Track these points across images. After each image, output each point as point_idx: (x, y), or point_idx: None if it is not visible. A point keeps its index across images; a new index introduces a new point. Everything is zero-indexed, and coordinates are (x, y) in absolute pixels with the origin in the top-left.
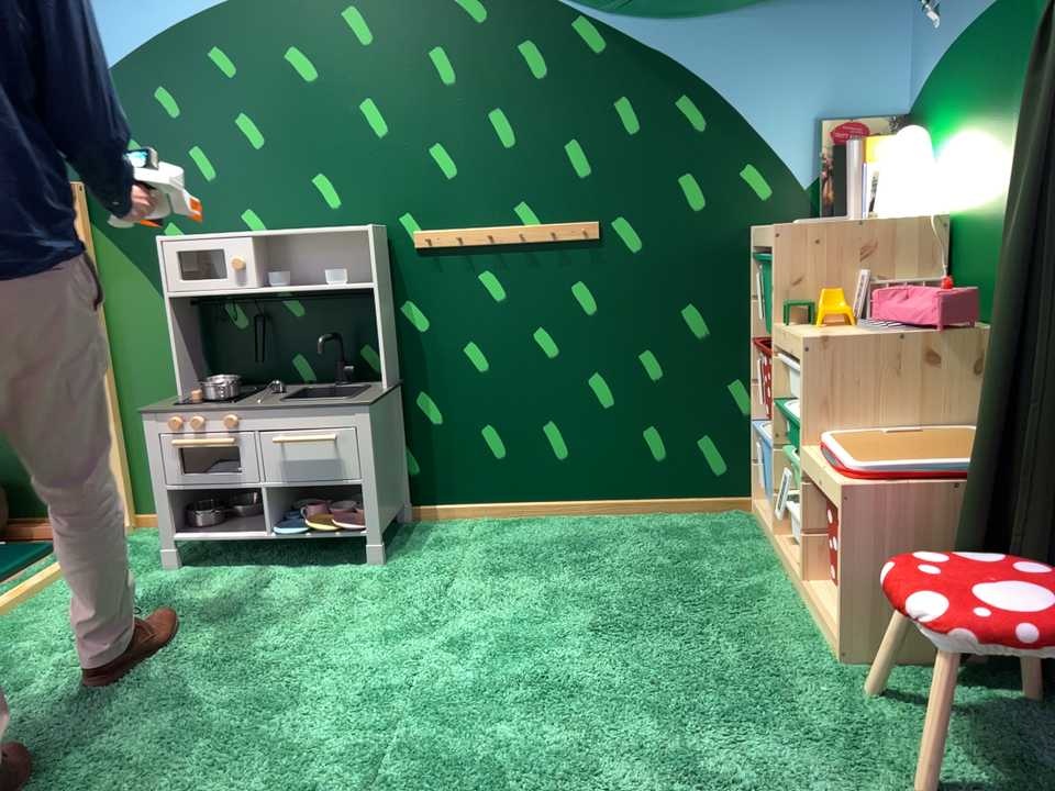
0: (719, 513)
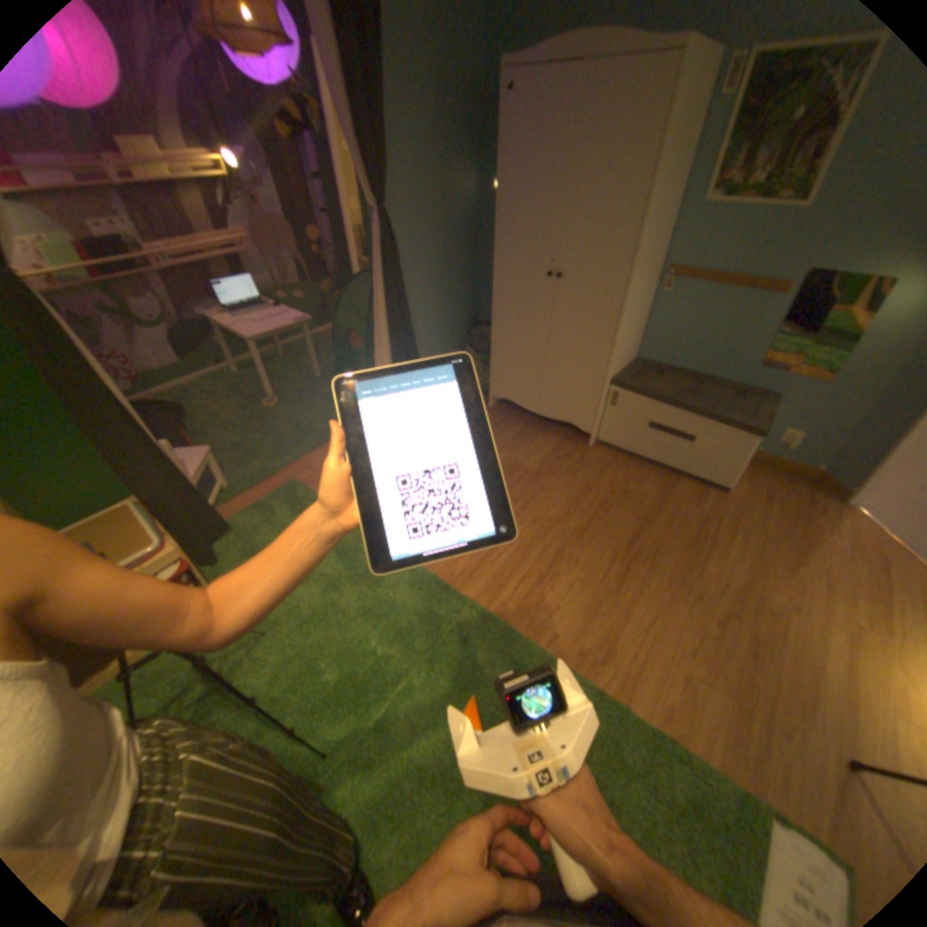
0: None
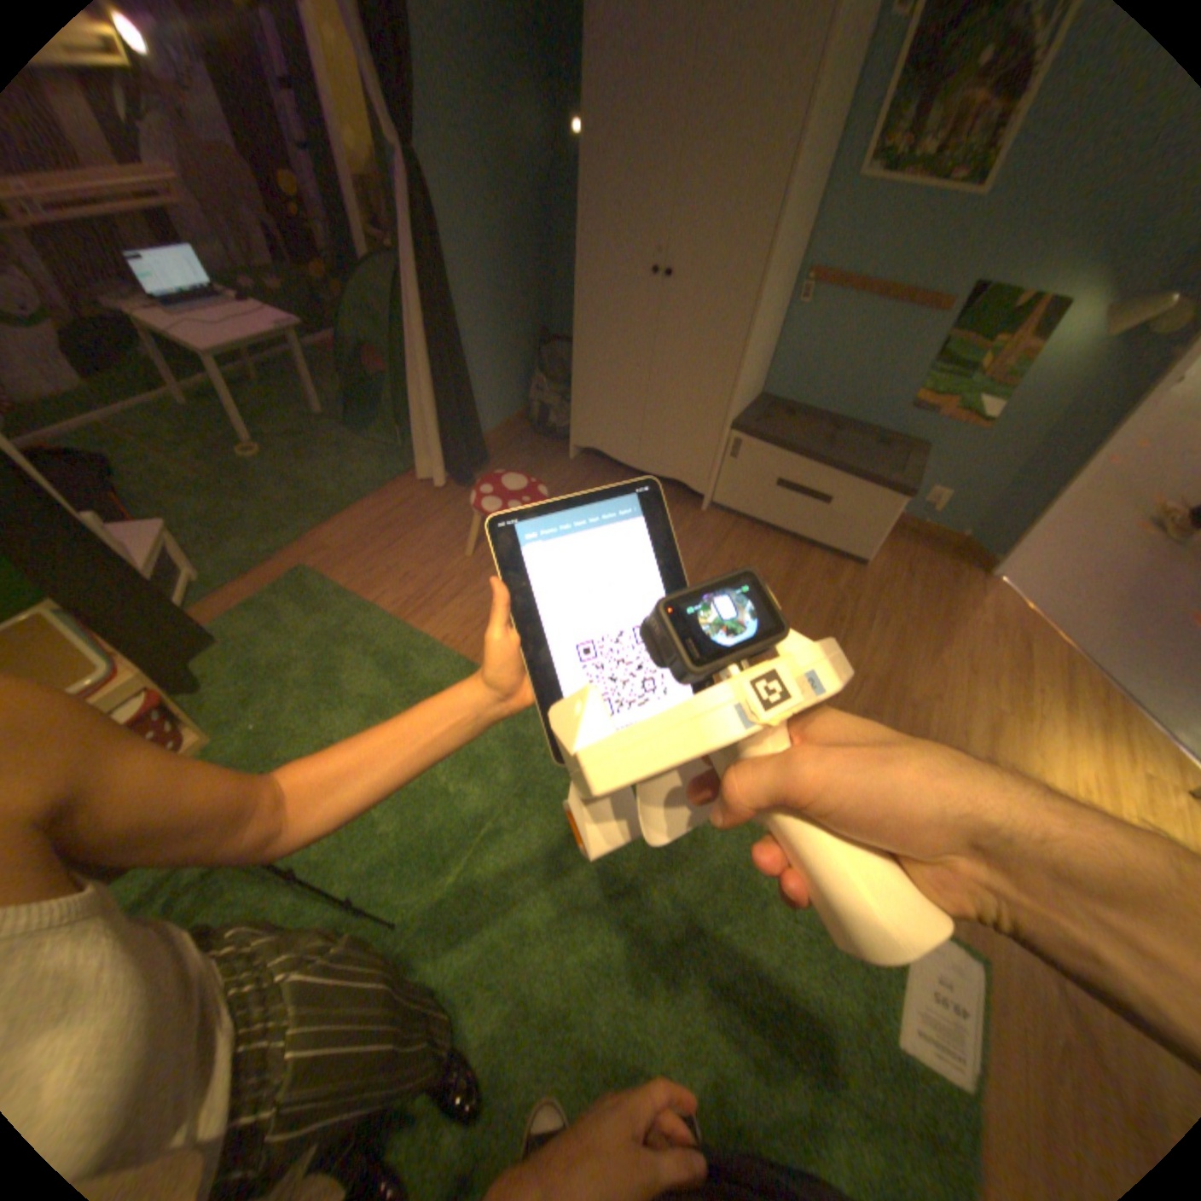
0: None
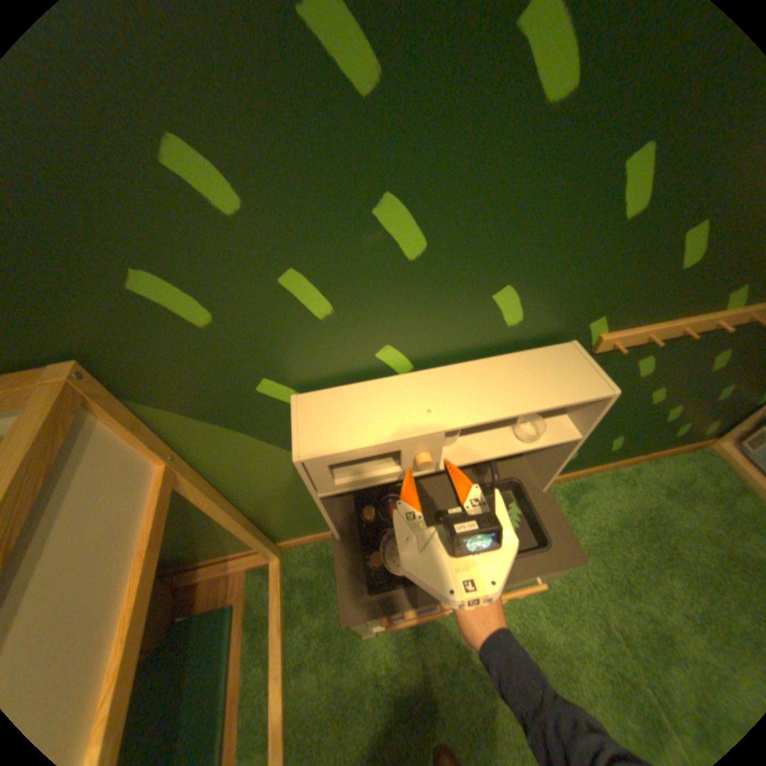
0: (694, 454)
